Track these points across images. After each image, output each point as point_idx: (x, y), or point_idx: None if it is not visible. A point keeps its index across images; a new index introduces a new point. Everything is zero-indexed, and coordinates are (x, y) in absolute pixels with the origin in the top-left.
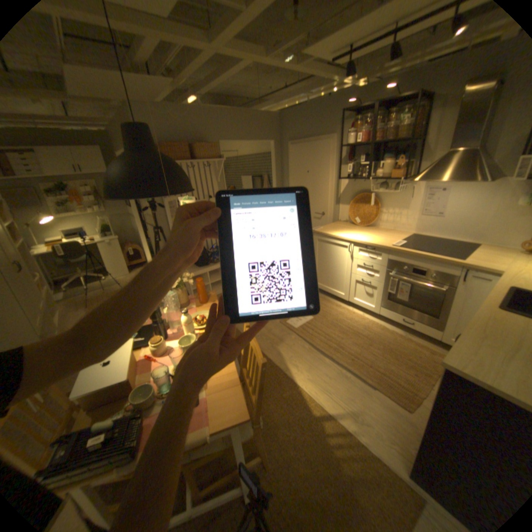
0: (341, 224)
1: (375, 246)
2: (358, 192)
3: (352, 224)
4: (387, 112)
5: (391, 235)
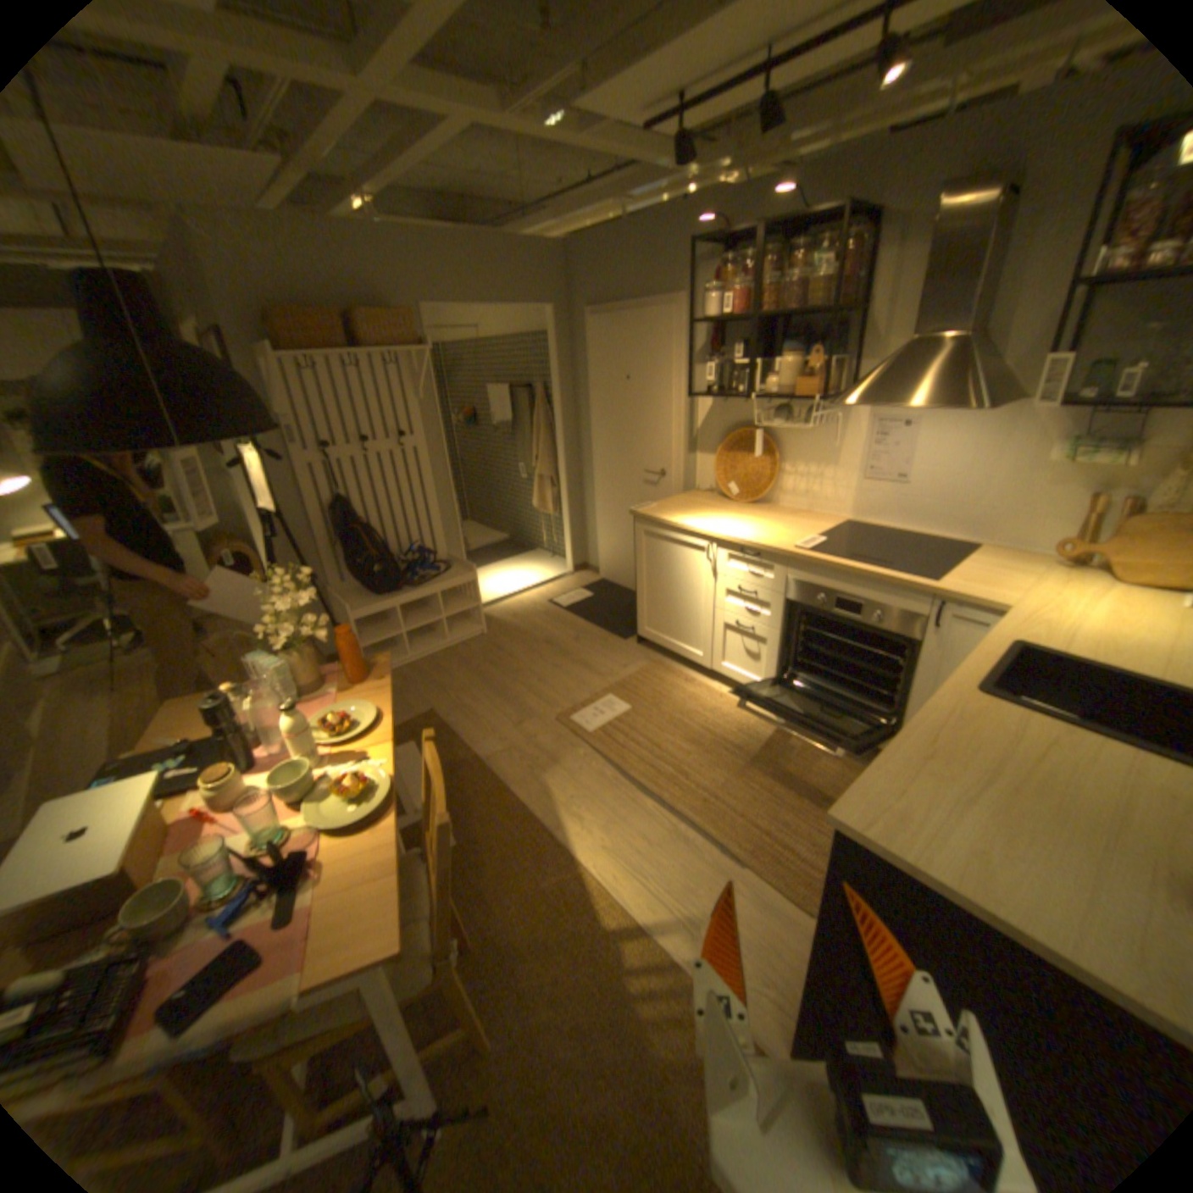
0: (697, 499)
1: (759, 550)
2: (735, 427)
3: (721, 499)
4: (788, 247)
5: (799, 524)
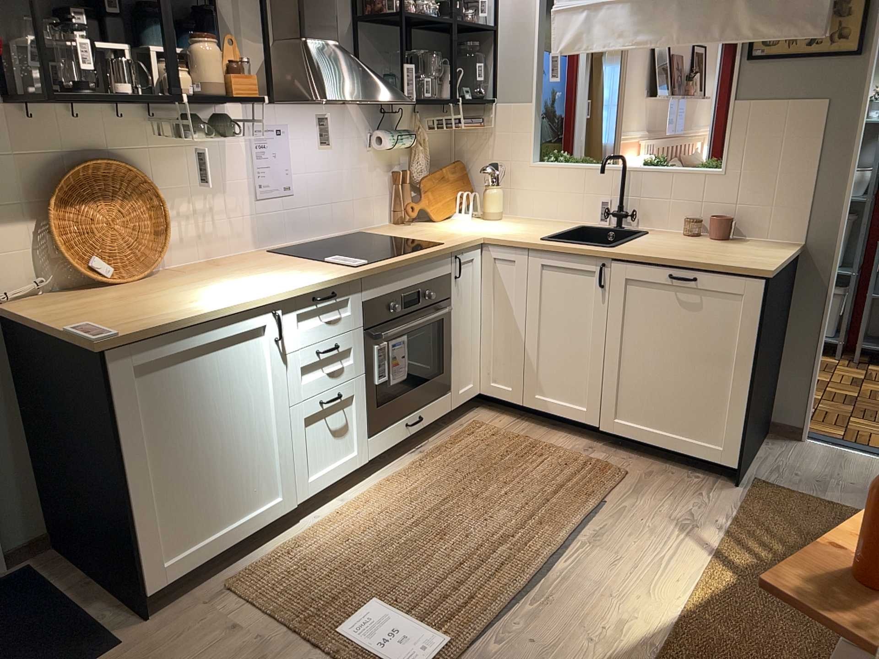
0: (68, 303)
1: (335, 285)
2: (58, 163)
3: (100, 289)
4: None
5: (265, 265)
